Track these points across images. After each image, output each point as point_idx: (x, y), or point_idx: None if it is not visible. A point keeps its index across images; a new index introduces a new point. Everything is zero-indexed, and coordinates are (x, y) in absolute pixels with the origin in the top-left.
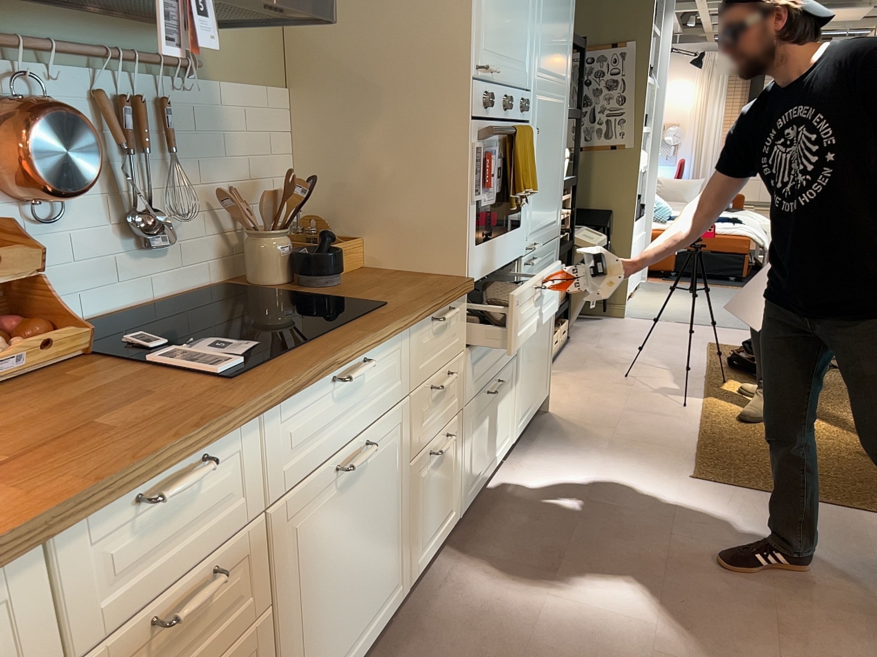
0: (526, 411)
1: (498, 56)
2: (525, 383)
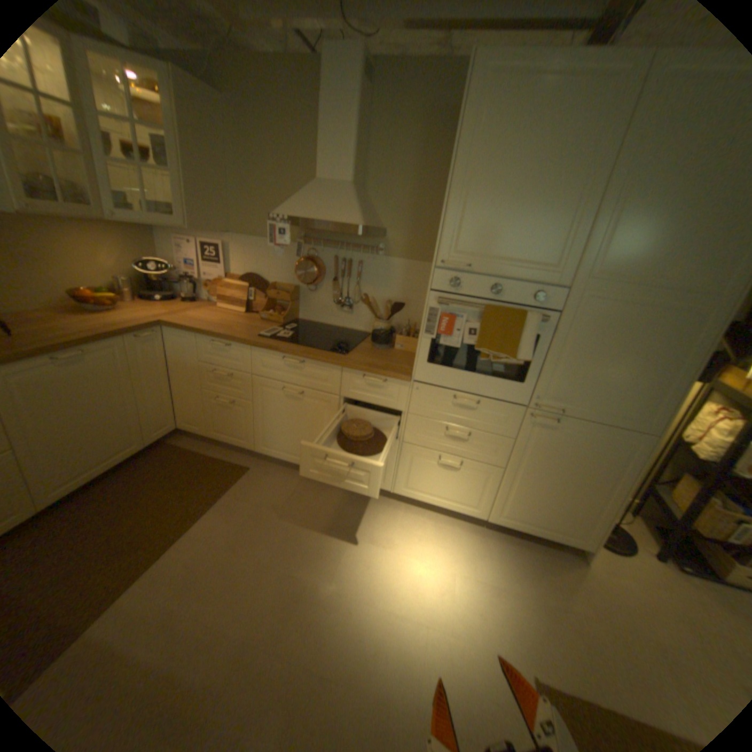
0: (521, 521)
1: (484, 255)
2: (519, 500)
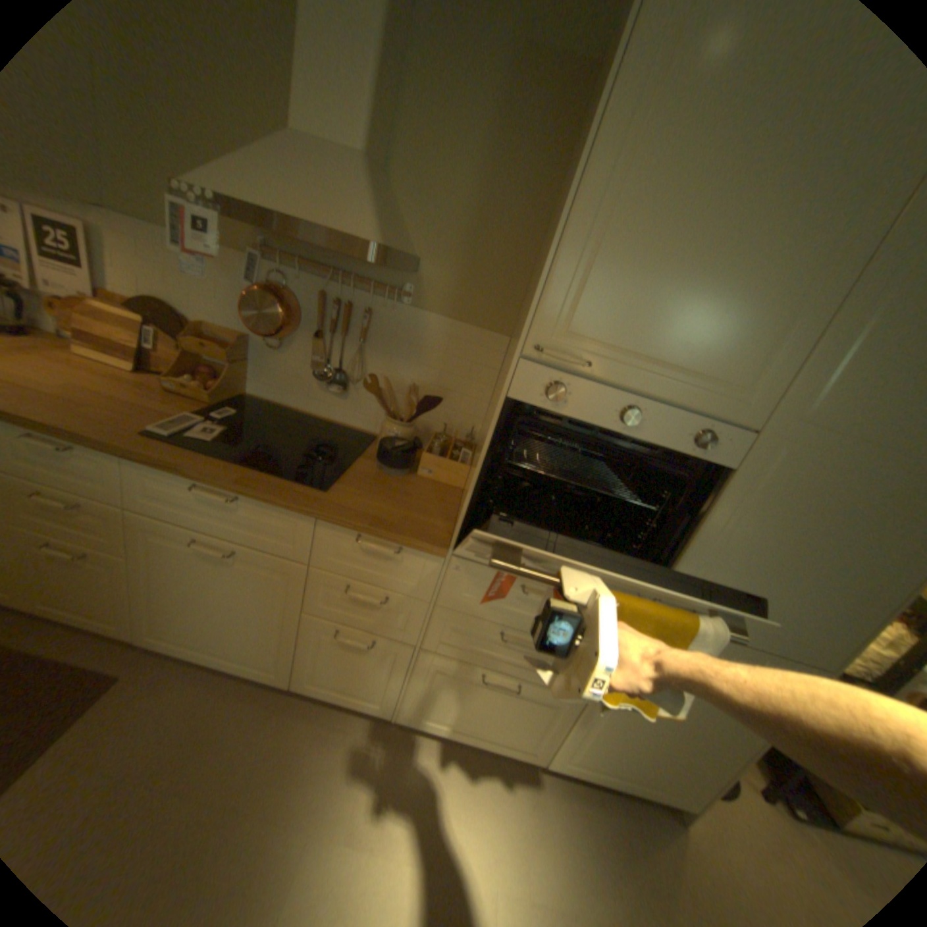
0: (600, 772)
1: (623, 348)
2: (604, 744)
